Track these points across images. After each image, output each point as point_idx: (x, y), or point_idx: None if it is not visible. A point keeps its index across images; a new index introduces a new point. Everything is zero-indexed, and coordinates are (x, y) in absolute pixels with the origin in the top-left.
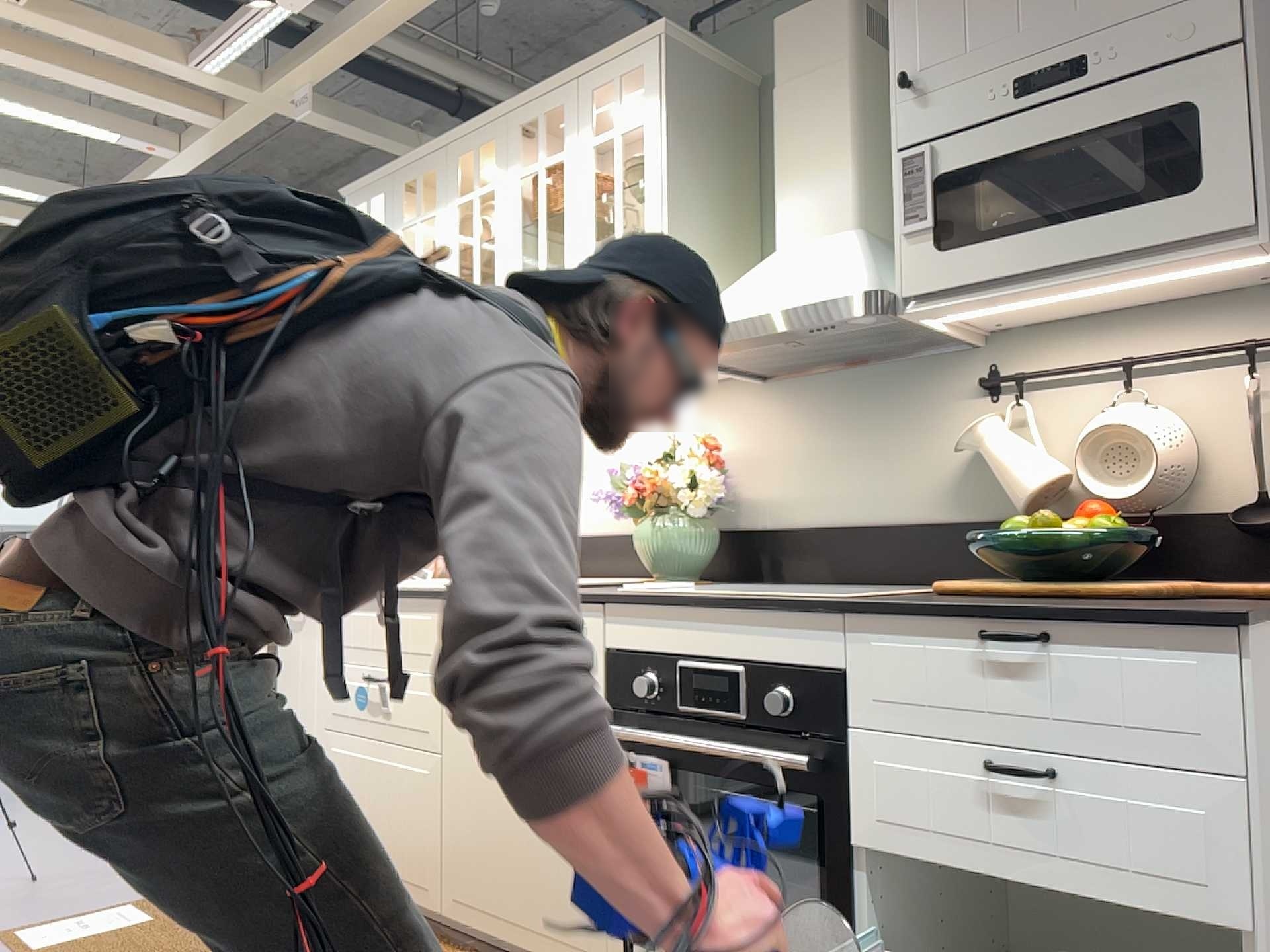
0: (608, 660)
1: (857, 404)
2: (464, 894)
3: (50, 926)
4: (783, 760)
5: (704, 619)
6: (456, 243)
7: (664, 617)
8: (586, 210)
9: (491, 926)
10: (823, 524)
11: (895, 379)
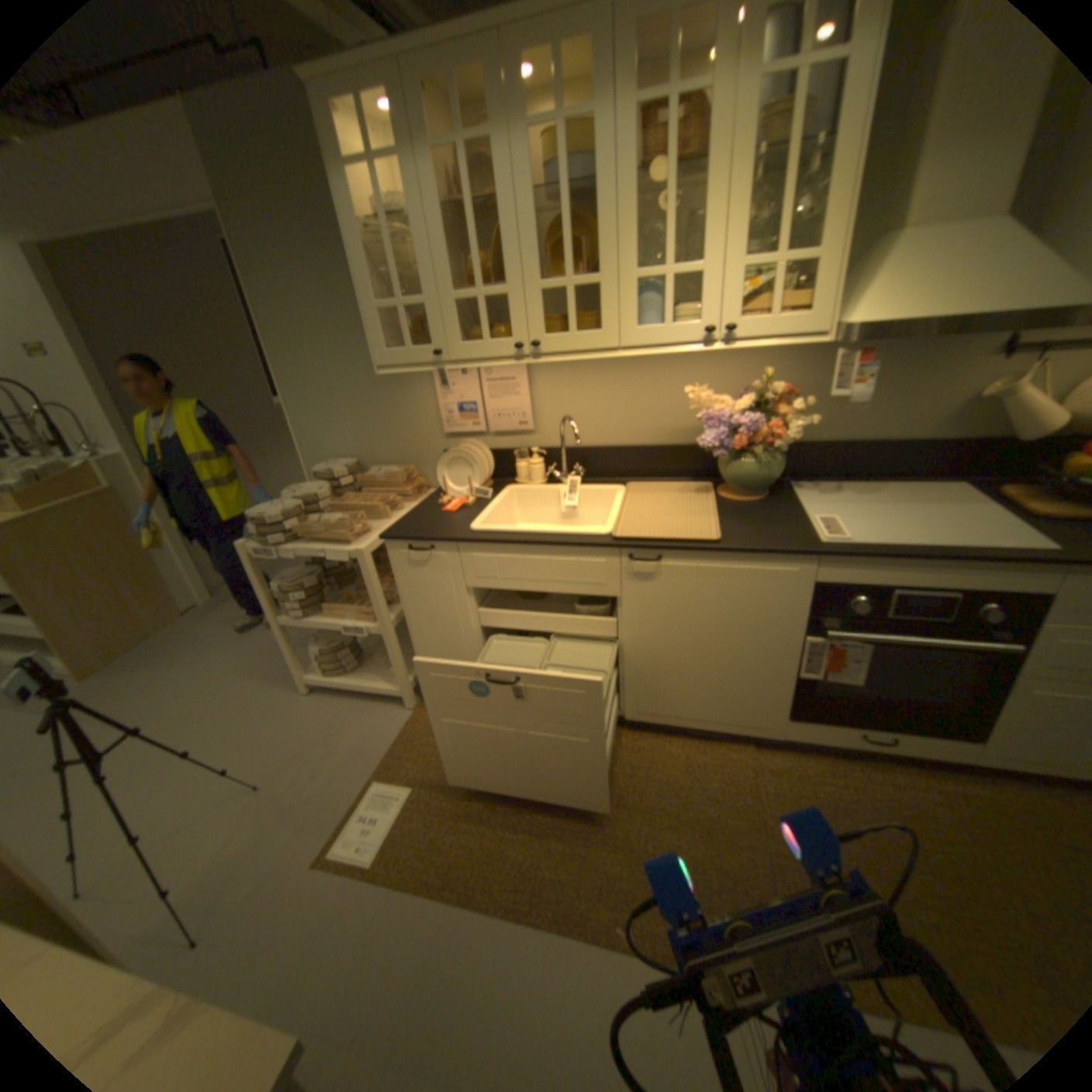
0: (816, 589)
1: (892, 356)
2: (652, 712)
3: (342, 835)
4: (1003, 650)
5: (931, 567)
6: (529, 179)
7: (888, 565)
8: (745, 163)
9: (679, 724)
10: (842, 441)
11: (931, 337)
